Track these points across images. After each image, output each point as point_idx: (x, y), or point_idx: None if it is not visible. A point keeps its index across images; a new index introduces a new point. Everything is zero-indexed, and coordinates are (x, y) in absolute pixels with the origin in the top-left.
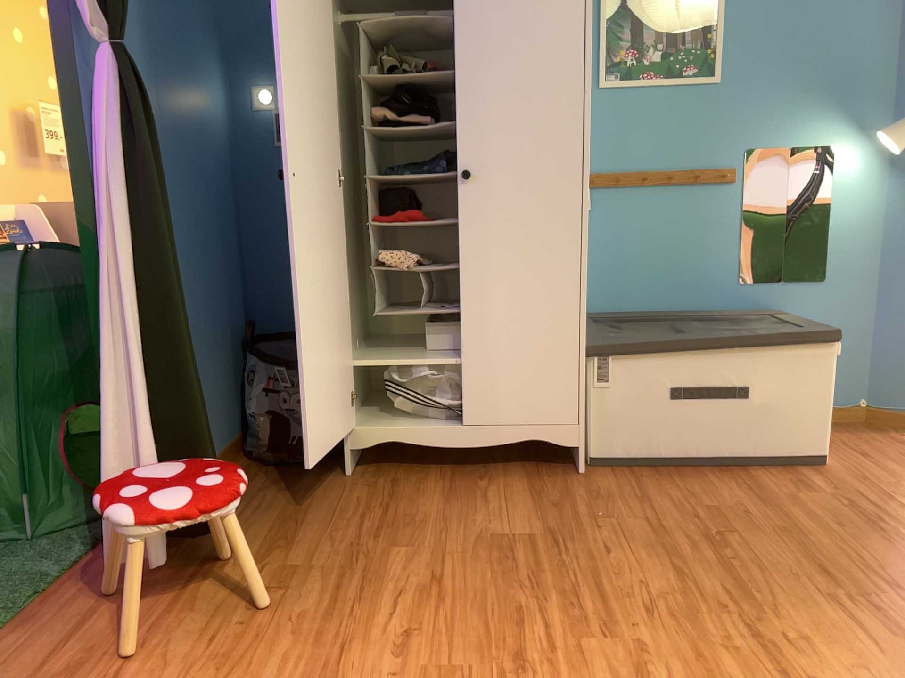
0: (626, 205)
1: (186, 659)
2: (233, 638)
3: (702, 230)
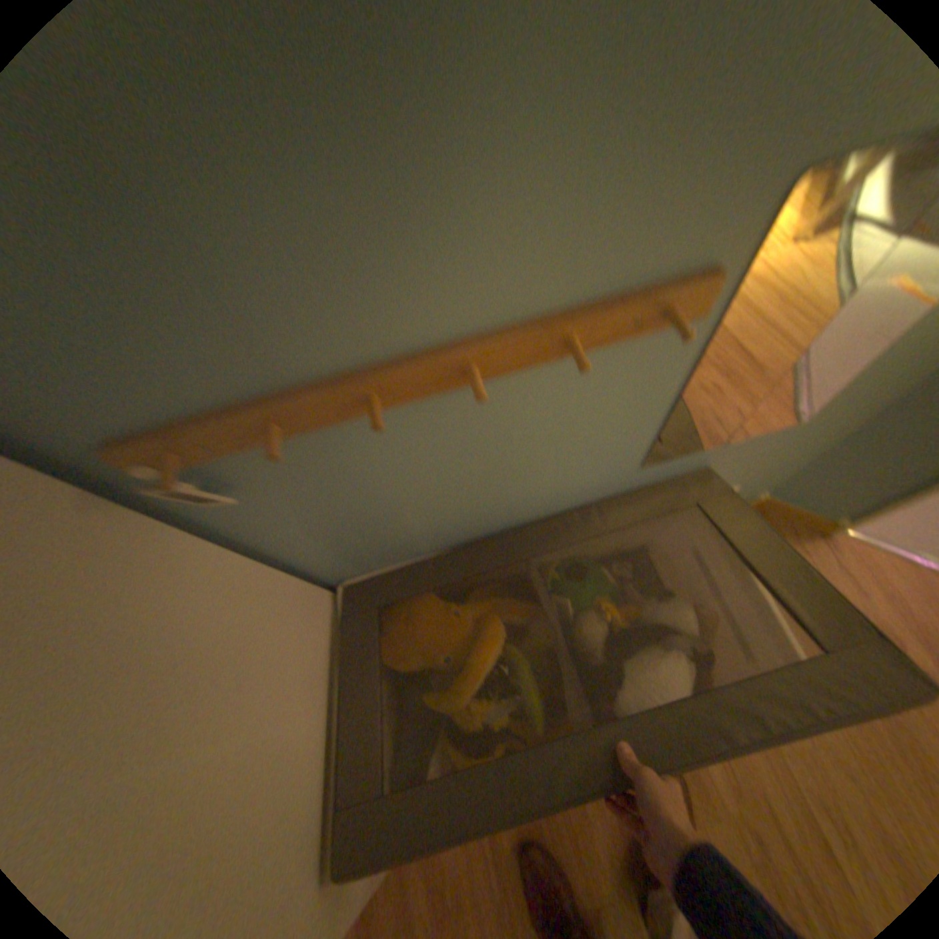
0: (345, 448)
1: None
2: None
3: (572, 427)
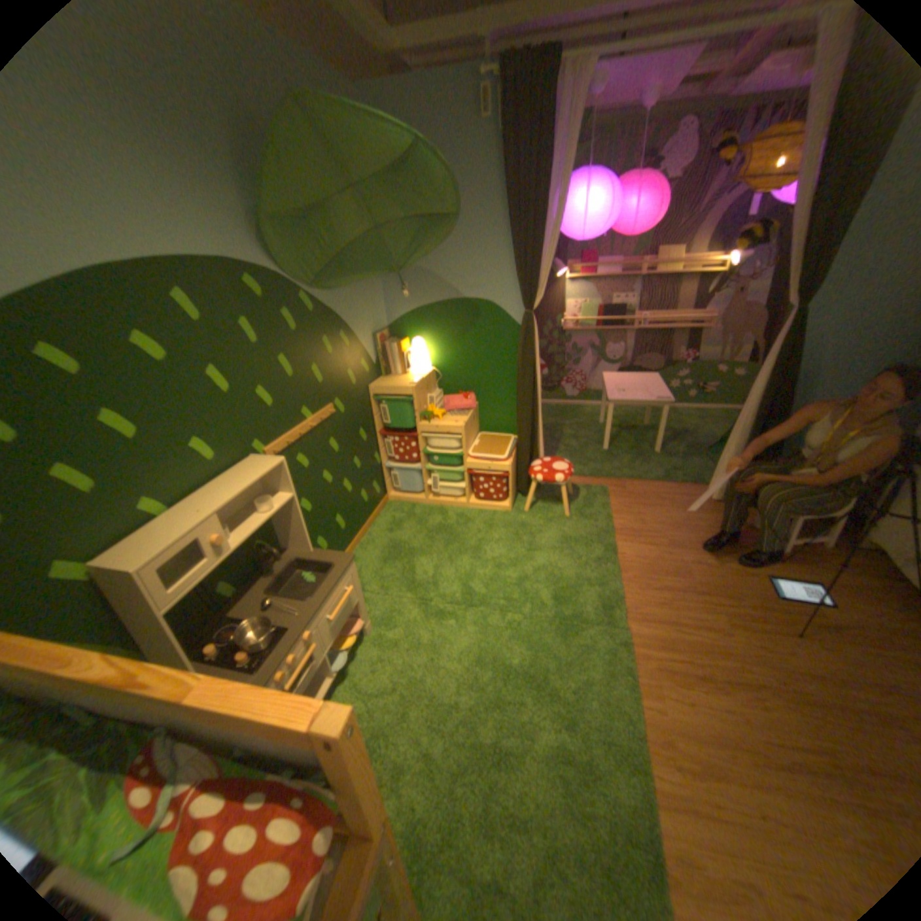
0: None
1: (673, 519)
2: (687, 527)
3: None
